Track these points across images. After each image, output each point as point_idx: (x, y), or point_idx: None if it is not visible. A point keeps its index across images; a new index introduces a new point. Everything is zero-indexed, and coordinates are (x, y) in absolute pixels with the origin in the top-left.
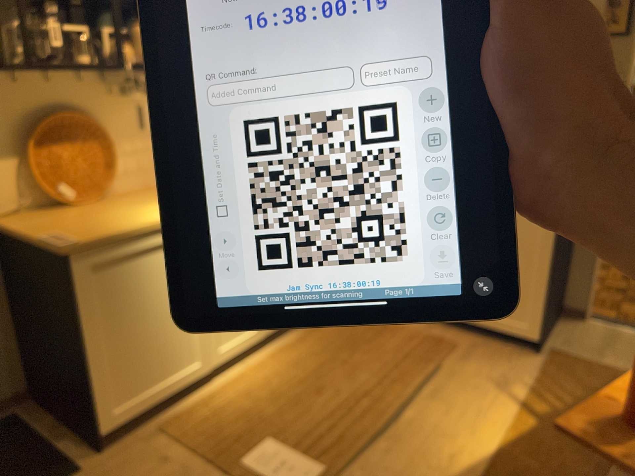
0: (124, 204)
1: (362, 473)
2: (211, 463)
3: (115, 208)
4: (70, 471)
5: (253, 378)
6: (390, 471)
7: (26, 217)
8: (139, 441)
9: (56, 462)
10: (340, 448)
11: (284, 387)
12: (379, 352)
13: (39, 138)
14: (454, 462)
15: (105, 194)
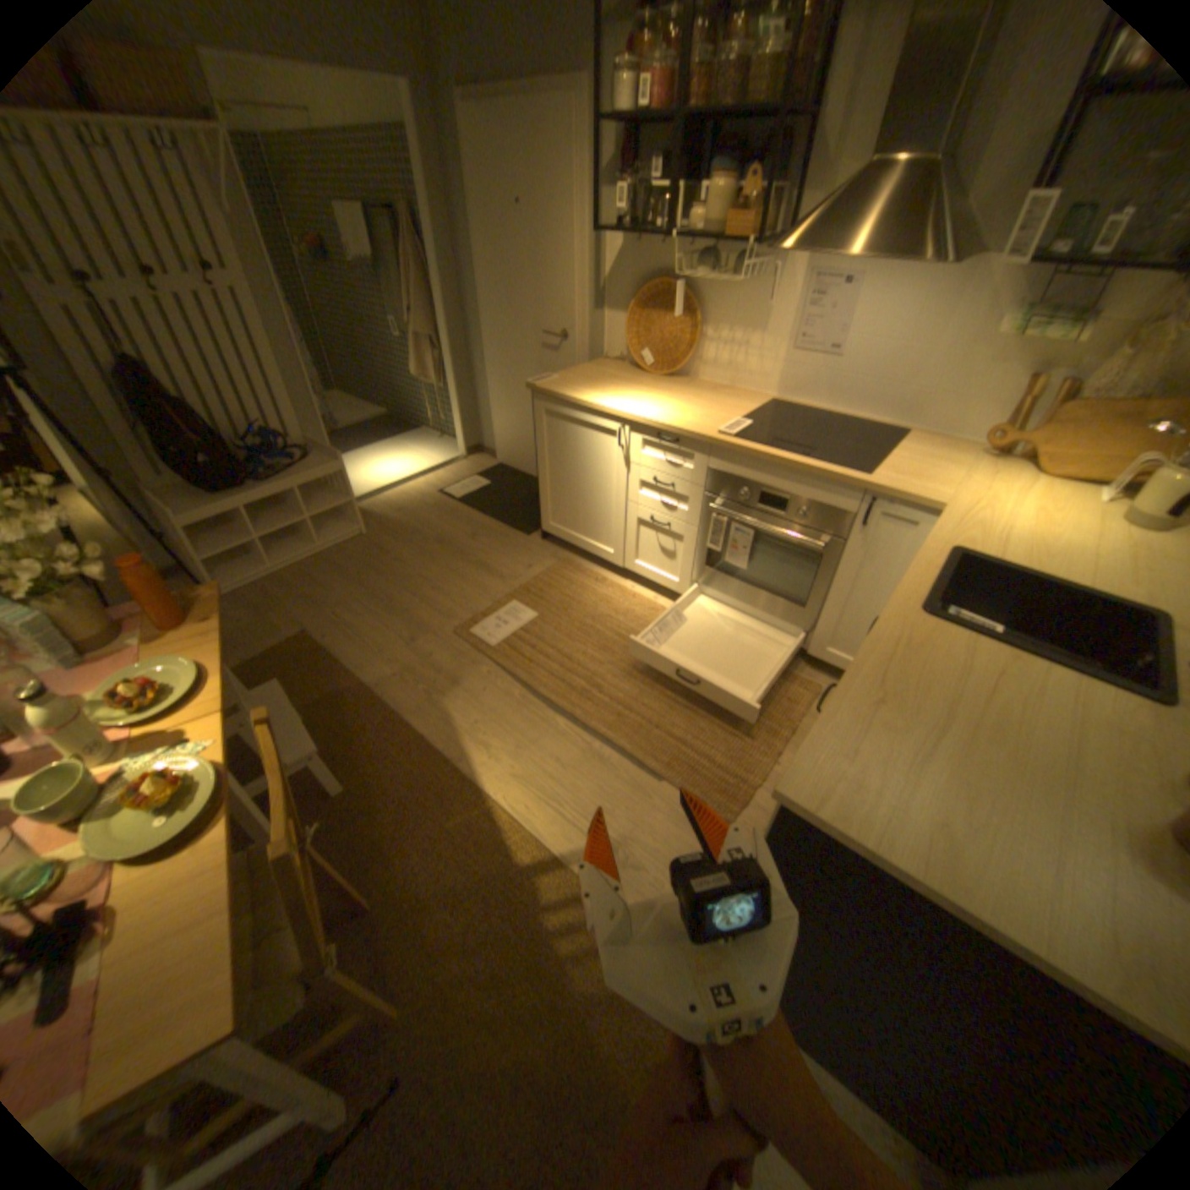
0: (651, 386)
1: (488, 672)
2: (520, 587)
3: (637, 385)
4: (529, 532)
5: (630, 602)
6: (485, 691)
7: (610, 365)
8: (553, 553)
9: (539, 525)
10: (519, 658)
11: (614, 623)
12: (688, 711)
13: (646, 301)
14: (481, 745)
15: (689, 376)
